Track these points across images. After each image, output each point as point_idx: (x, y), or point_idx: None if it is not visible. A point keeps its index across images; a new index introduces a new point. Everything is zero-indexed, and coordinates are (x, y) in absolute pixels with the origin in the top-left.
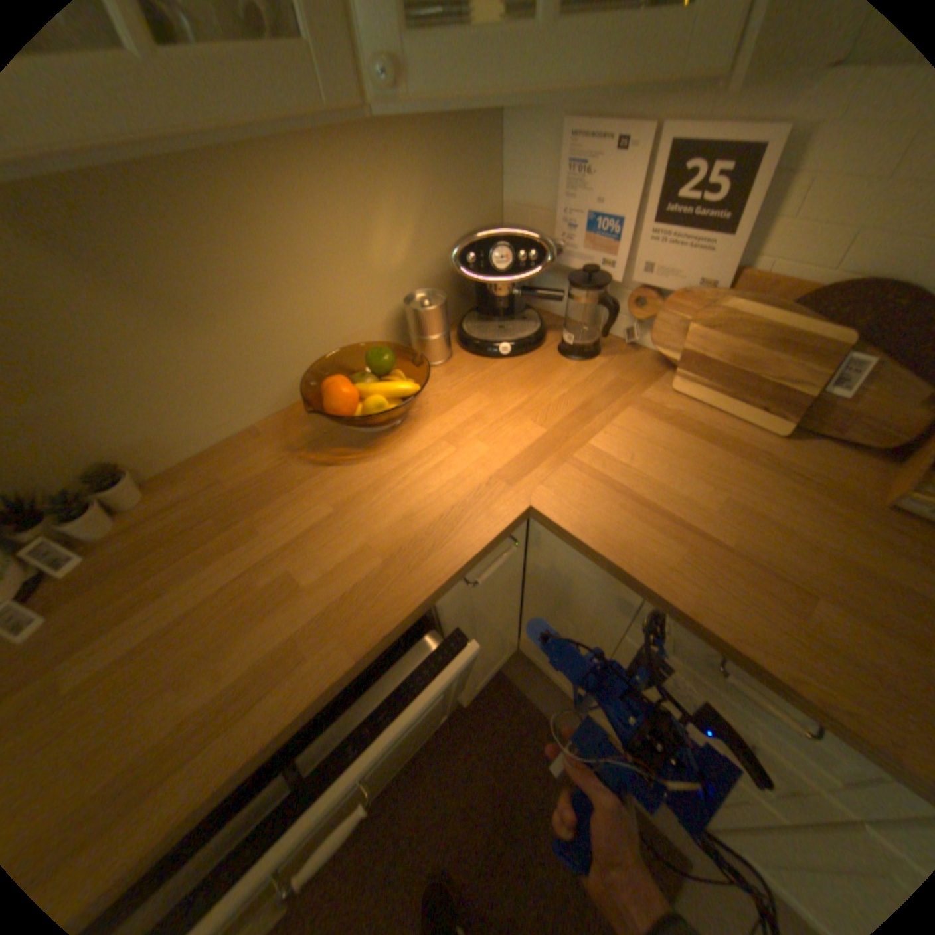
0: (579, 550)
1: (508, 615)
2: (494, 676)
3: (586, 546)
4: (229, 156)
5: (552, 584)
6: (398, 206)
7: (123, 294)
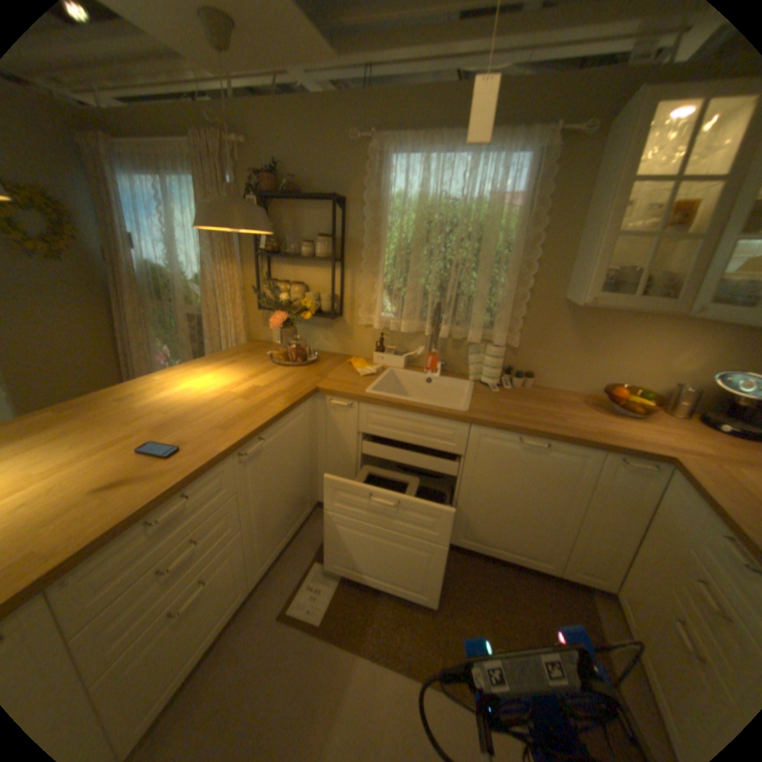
0: (691, 488)
1: (630, 537)
2: (592, 589)
3: (693, 479)
4: (639, 316)
5: (668, 519)
6: (703, 351)
7: (578, 336)
